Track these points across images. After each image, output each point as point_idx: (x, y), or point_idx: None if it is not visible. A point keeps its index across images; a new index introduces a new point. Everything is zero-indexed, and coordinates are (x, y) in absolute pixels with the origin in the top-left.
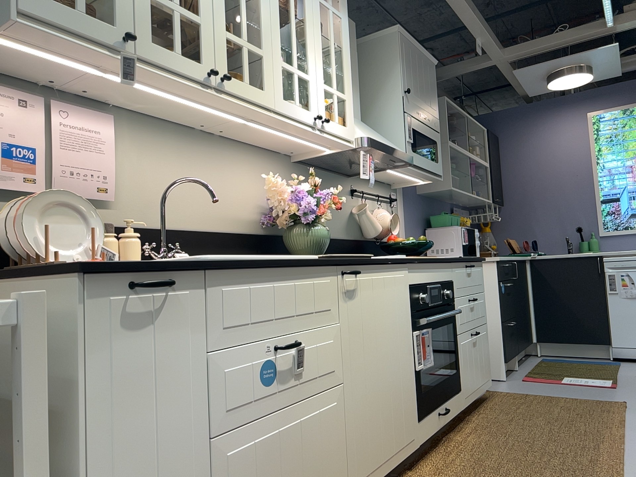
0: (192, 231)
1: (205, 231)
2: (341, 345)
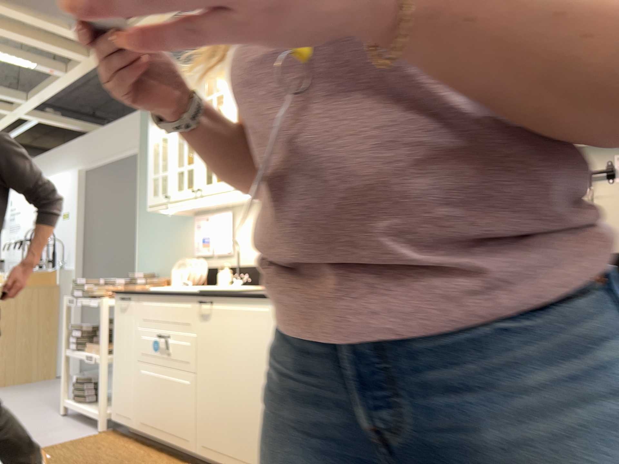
0: None
1: None
2: (195, 348)
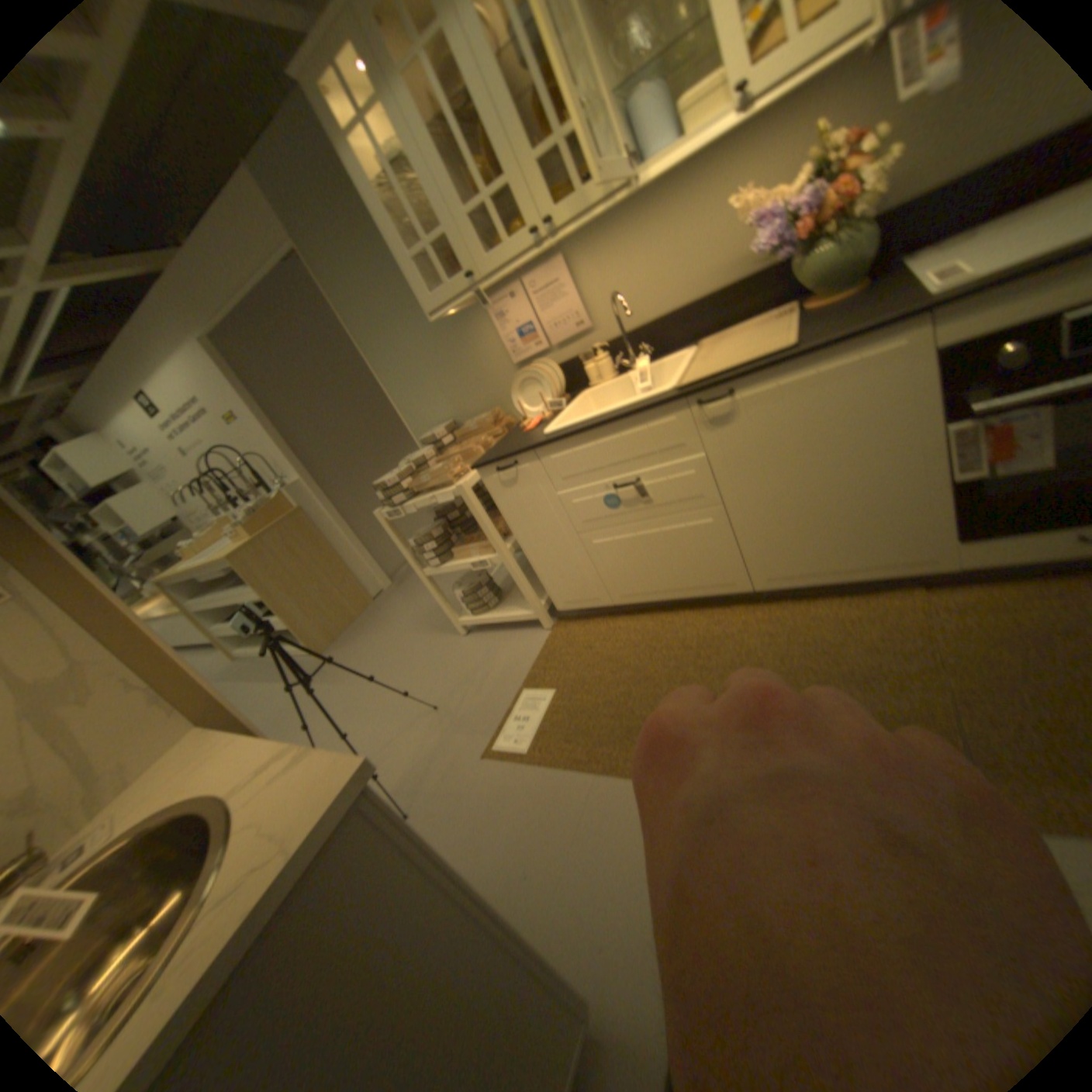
0: (675, 309)
1: (692, 301)
2: (712, 470)
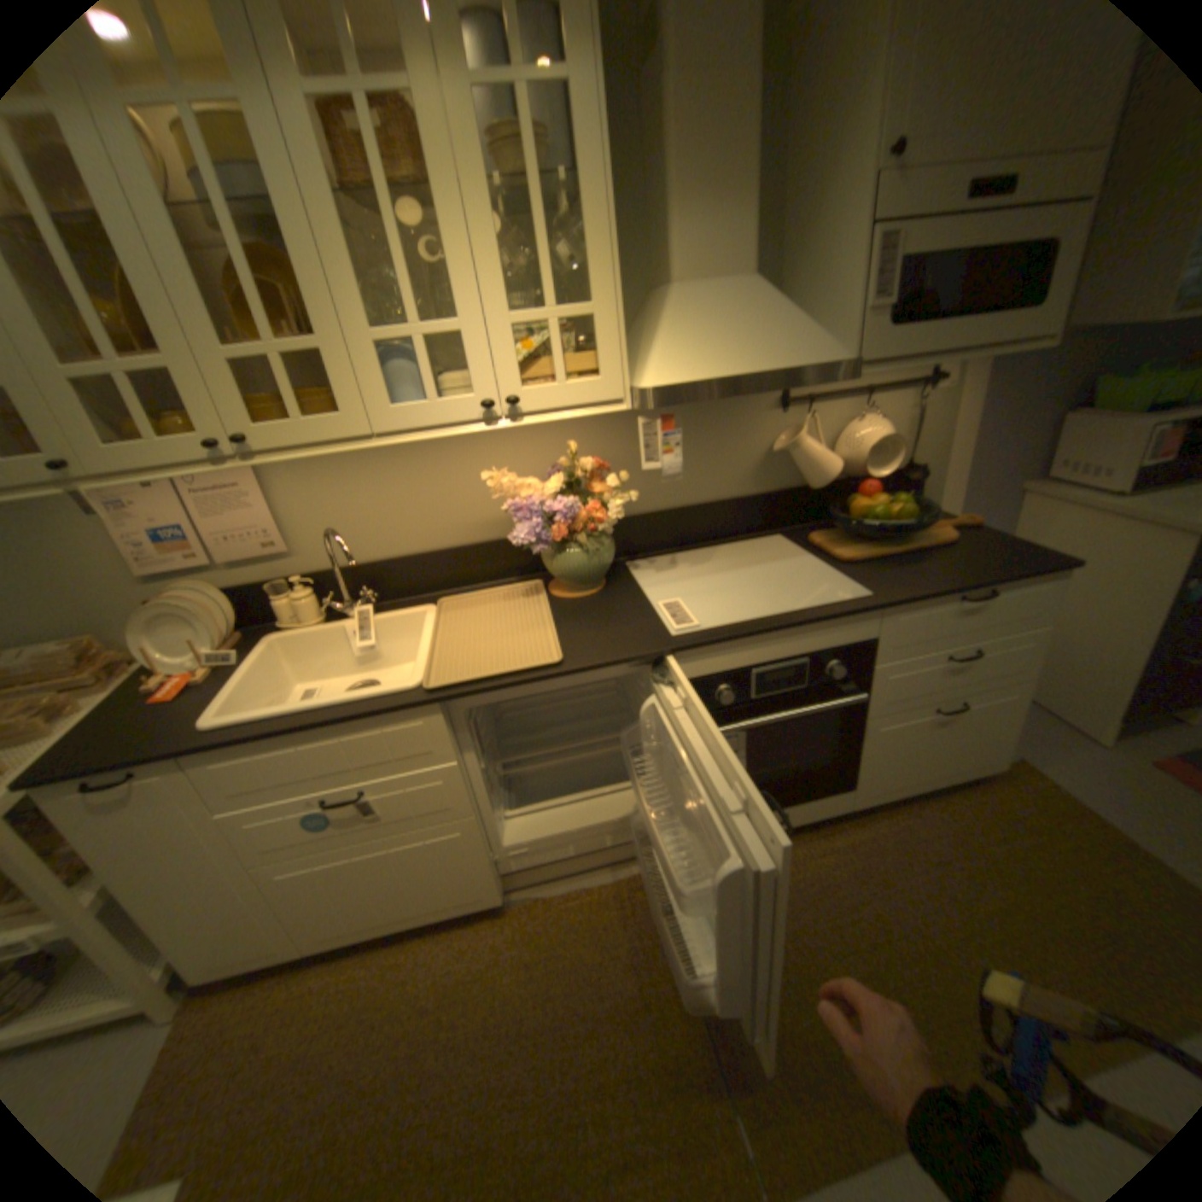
0: (409, 556)
1: (430, 553)
2: (465, 783)
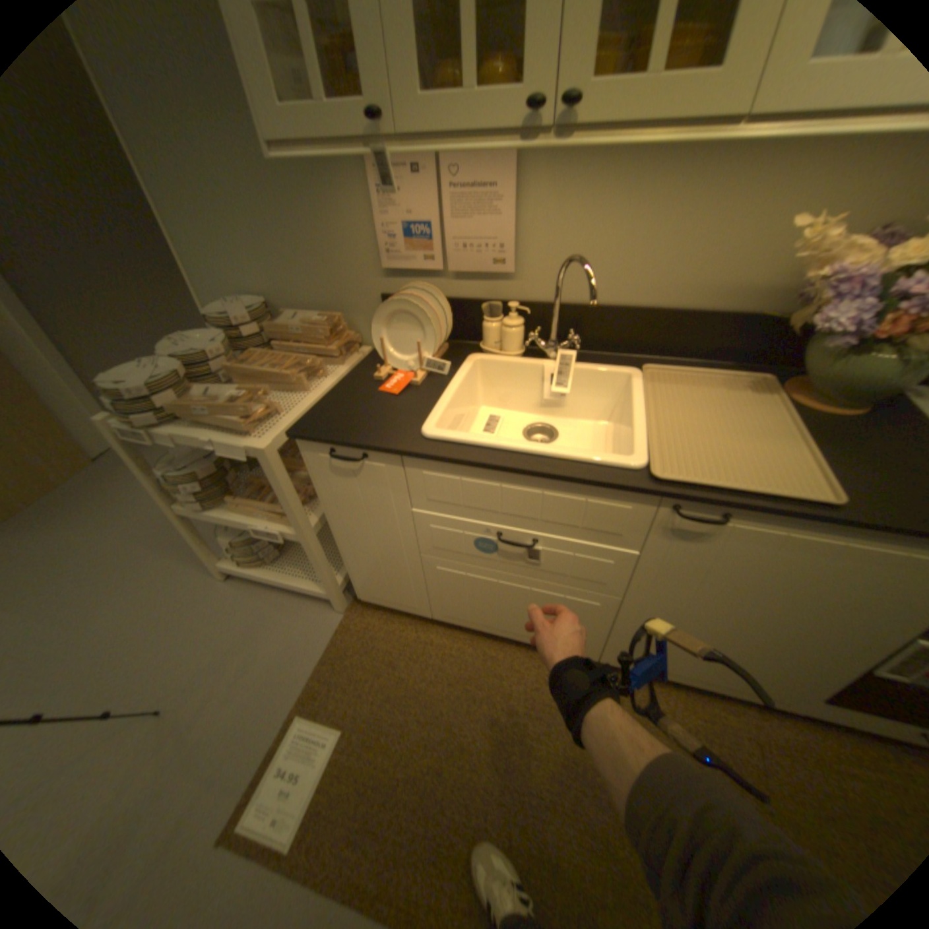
0: (627, 307)
1: (652, 309)
2: (634, 571)
